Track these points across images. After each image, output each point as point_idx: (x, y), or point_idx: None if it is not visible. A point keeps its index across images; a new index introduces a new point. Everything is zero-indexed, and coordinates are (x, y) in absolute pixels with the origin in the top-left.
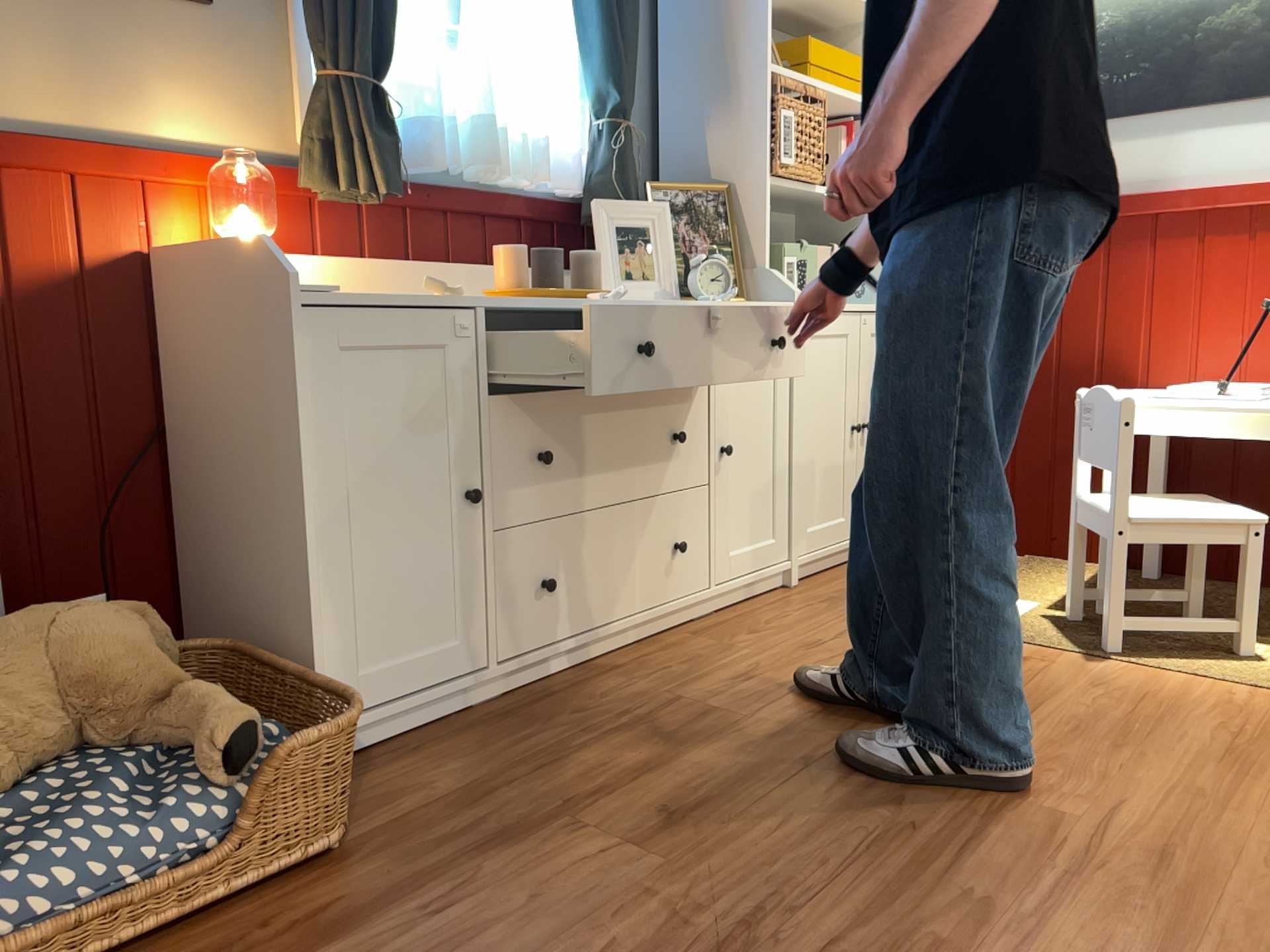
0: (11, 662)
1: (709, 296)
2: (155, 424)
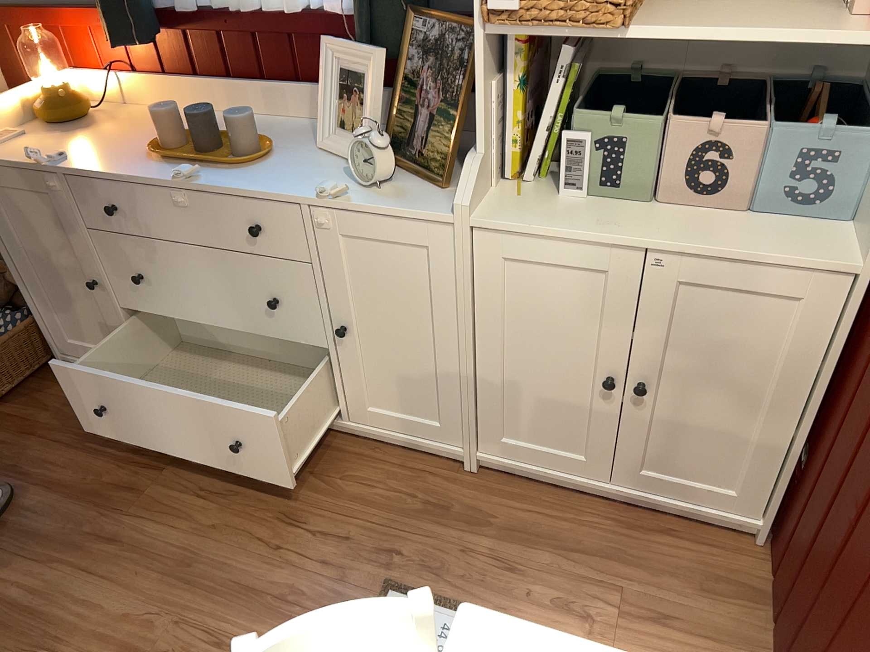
0: None
1: (325, 188)
2: None
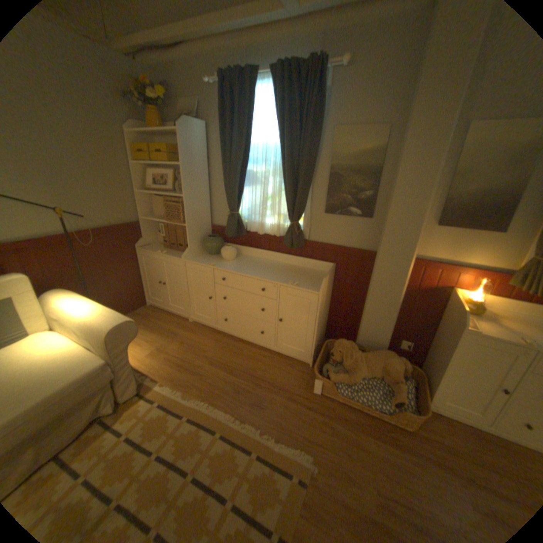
0: (378, 362)
1: None
2: (438, 320)
